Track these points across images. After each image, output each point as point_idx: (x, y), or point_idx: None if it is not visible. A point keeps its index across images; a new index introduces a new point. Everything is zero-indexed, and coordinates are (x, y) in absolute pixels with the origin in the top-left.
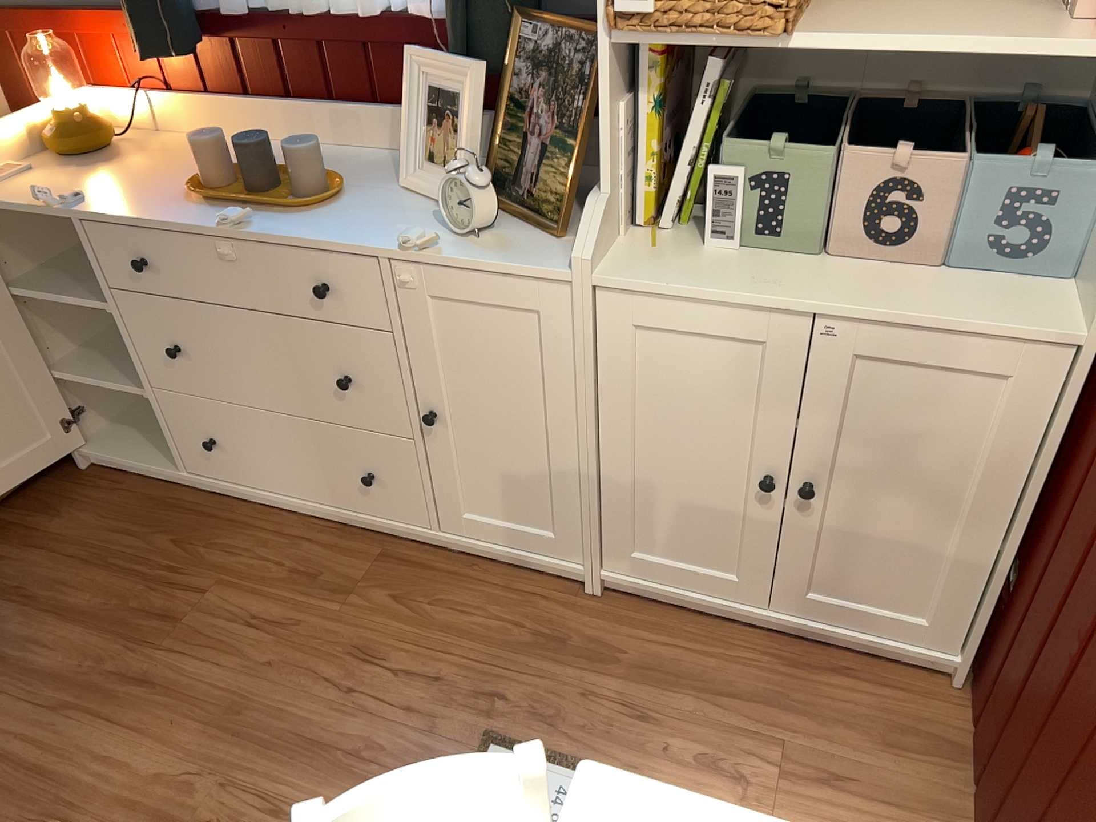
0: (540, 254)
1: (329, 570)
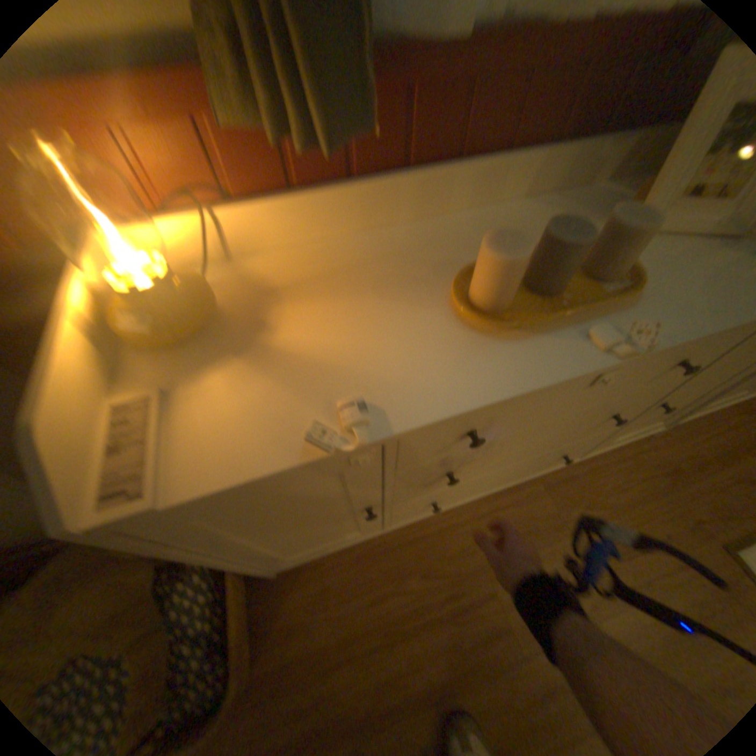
0: None
1: (537, 522)
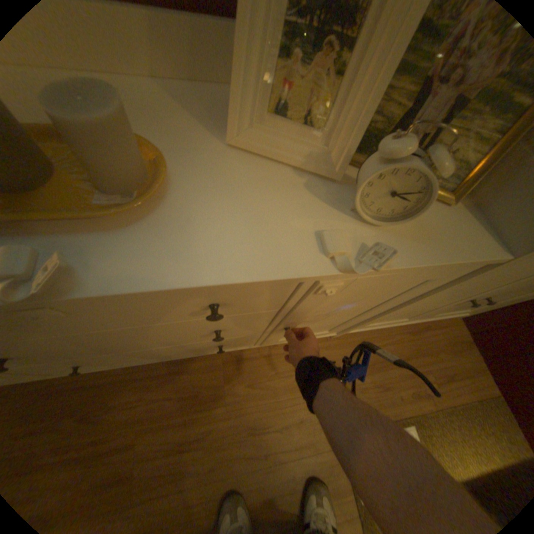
0: (462, 231)
1: (200, 391)
